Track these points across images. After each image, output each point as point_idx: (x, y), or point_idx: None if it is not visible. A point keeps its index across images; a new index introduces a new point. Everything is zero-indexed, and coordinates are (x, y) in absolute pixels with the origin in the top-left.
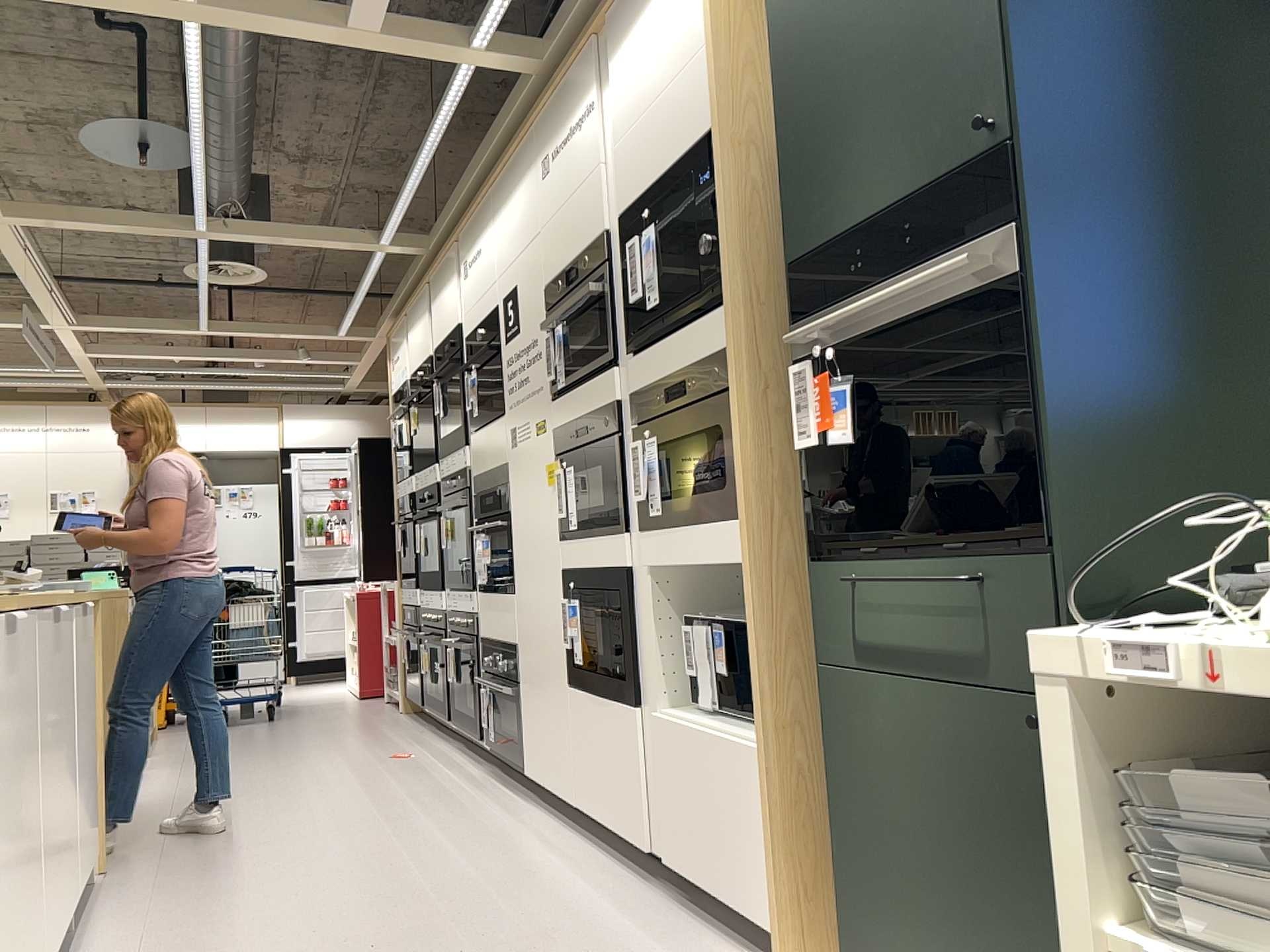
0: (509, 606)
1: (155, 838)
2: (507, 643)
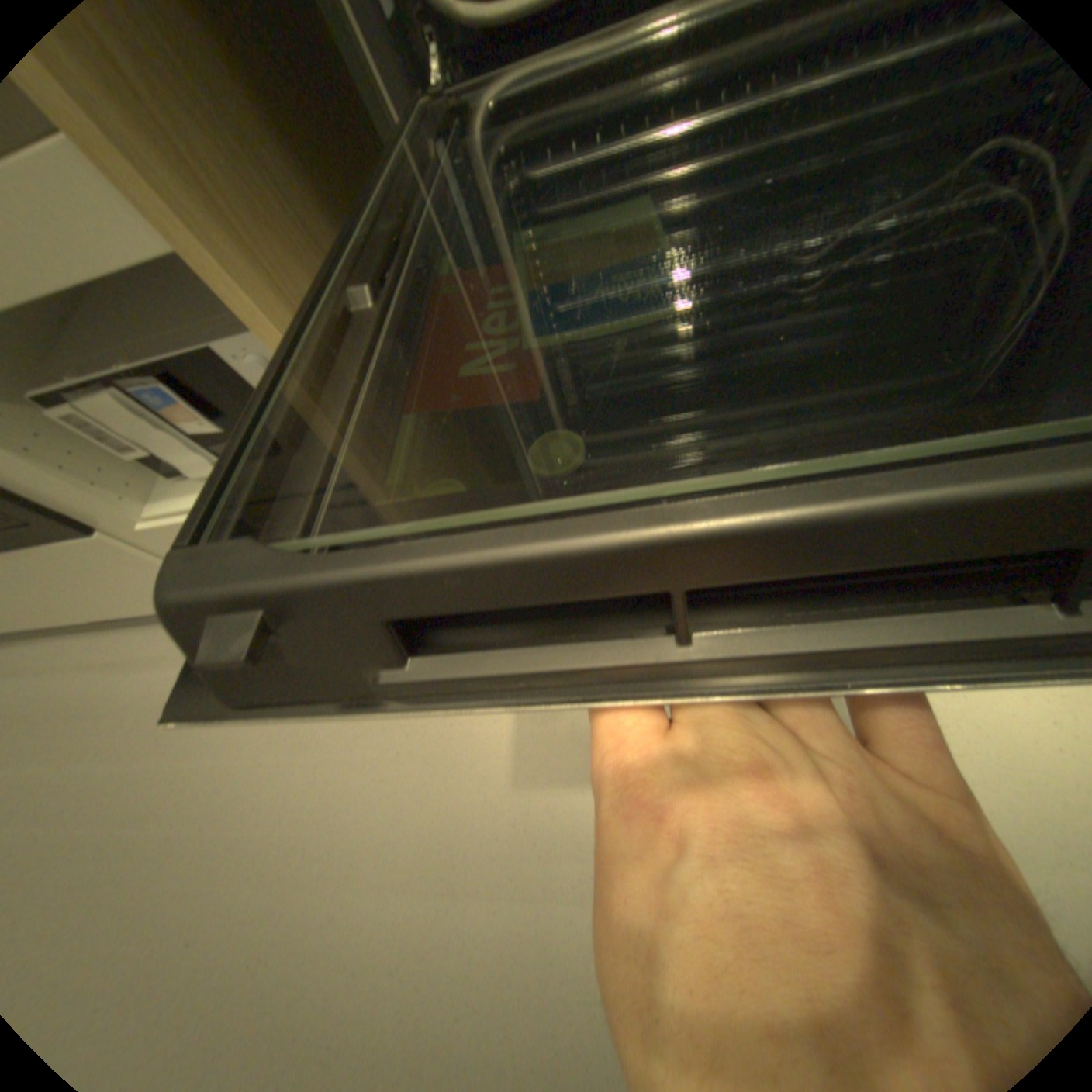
0: None
1: None
2: None
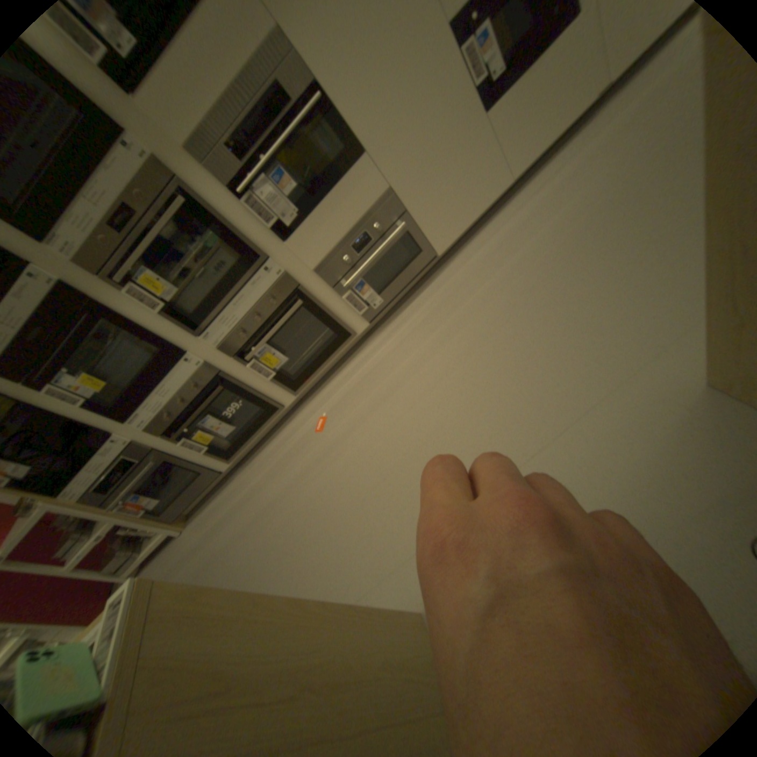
0: (360, 172)
1: (560, 450)
2: (372, 206)
